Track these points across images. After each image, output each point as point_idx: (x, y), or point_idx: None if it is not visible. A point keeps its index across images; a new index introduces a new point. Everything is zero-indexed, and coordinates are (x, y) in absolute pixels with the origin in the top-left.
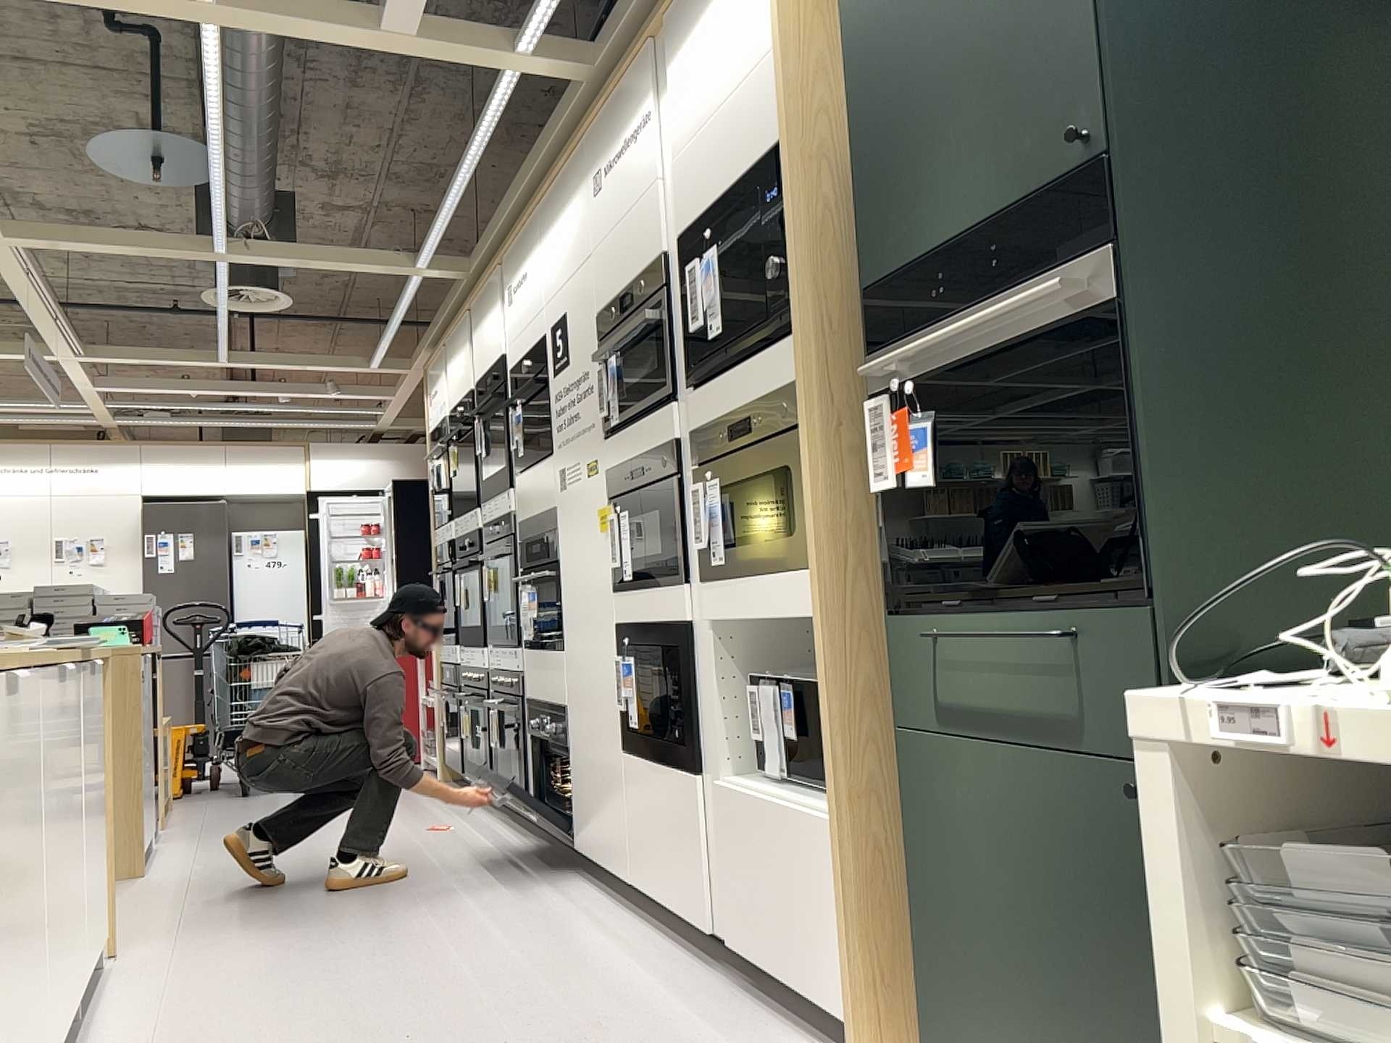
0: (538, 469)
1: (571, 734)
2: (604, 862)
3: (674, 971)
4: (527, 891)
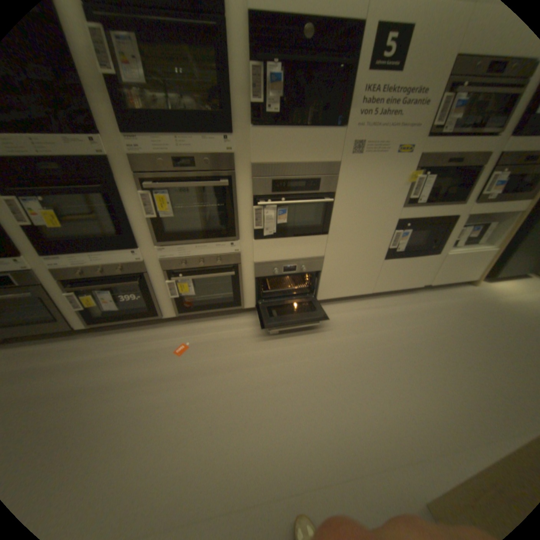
0: (316, 132)
1: (327, 265)
2: (347, 295)
3: (418, 299)
4: (328, 322)
